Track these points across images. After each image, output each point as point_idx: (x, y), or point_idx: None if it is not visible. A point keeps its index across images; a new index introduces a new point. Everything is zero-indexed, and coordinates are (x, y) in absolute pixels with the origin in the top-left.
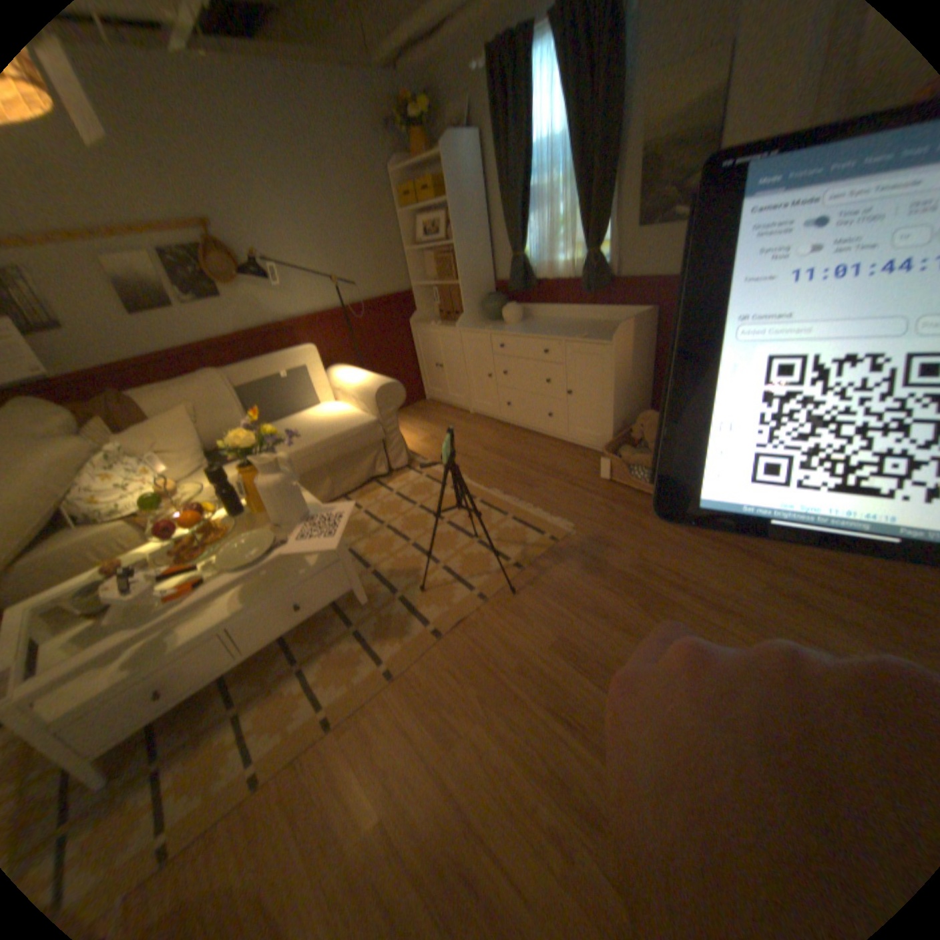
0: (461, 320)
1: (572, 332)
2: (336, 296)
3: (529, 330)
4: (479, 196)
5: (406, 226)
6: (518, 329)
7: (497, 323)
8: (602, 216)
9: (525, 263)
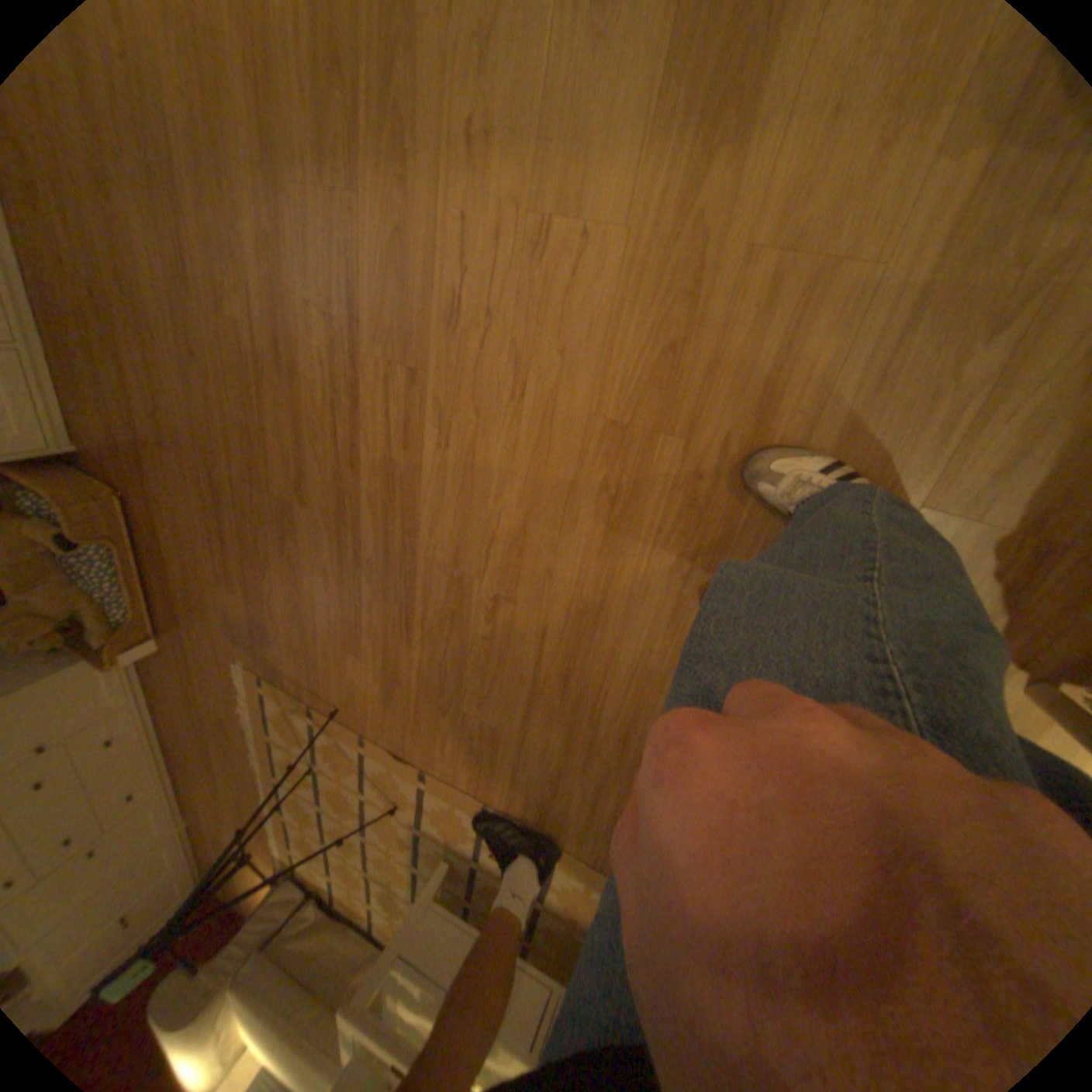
0: None
1: None
2: None
3: None
4: None
5: None
6: None
7: None
8: None
9: None
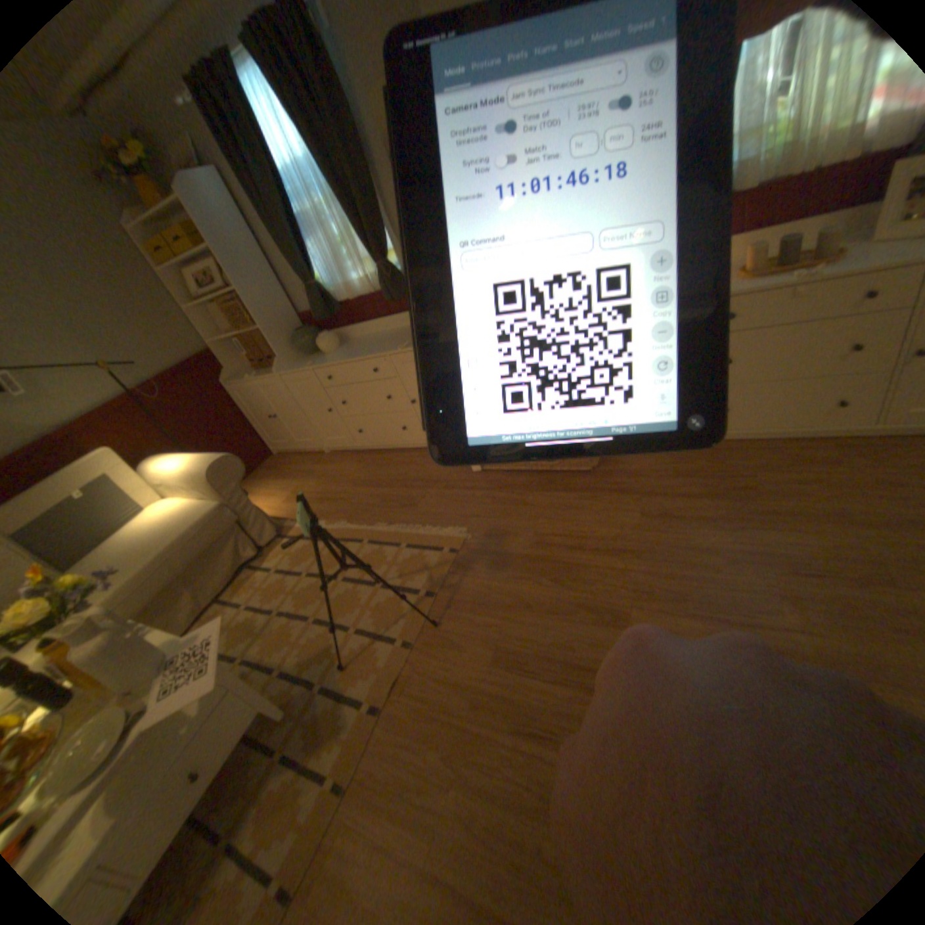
0: (276, 363)
1: (393, 344)
2: (115, 381)
3: (350, 353)
4: (244, 234)
5: (173, 282)
6: (339, 356)
7: (316, 356)
8: (376, 227)
9: (320, 289)
